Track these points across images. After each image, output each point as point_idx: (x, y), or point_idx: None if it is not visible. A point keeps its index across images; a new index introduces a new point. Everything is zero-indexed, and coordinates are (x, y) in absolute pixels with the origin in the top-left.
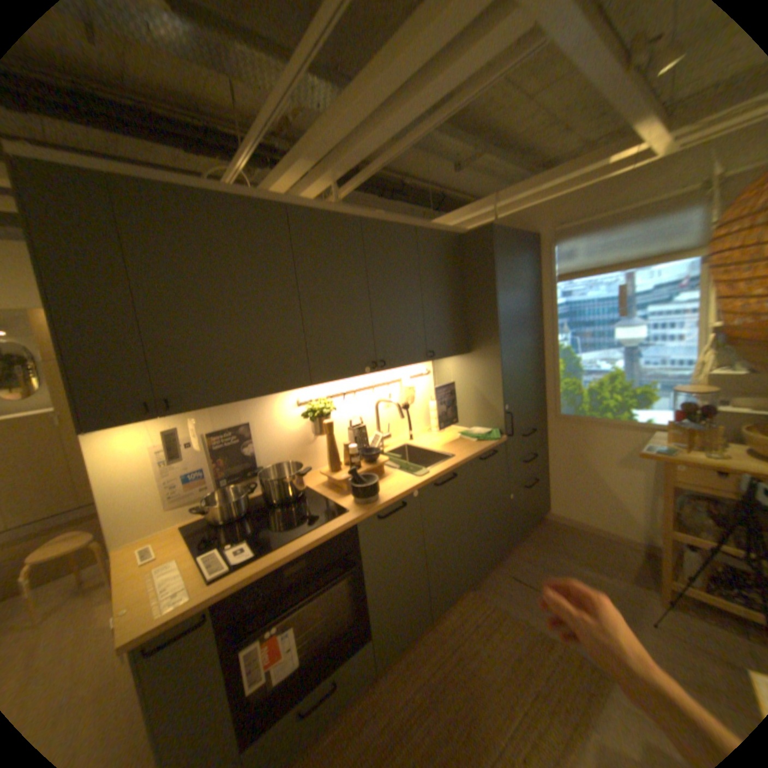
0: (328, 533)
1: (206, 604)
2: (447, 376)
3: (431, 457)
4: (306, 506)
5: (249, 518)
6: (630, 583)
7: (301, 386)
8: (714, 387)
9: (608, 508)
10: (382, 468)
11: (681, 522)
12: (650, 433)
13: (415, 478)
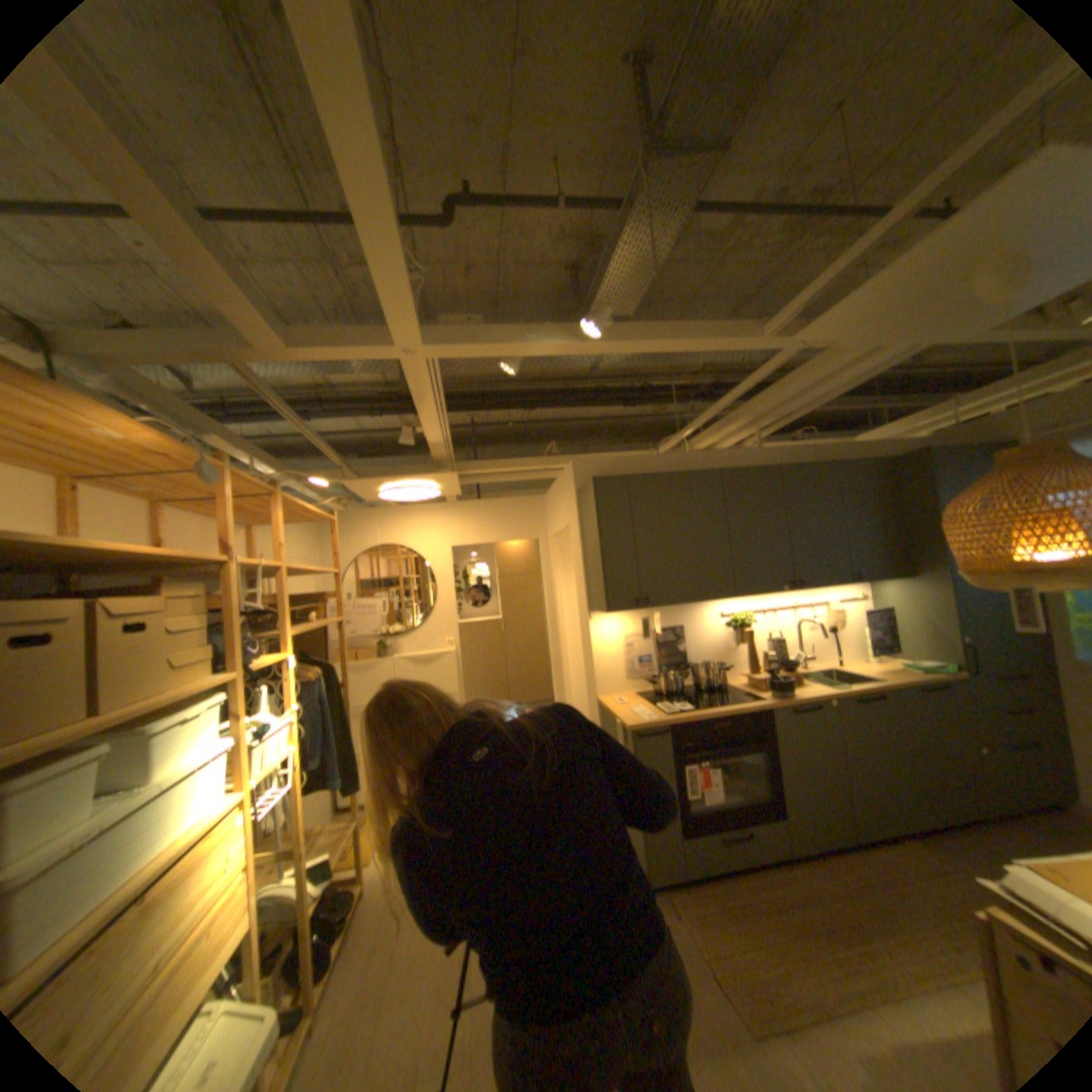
0: (748, 710)
1: (669, 723)
2: (889, 602)
3: (862, 683)
4: (729, 694)
5: (684, 696)
6: None
7: (727, 598)
8: None
9: None
10: (802, 682)
11: None
12: None
13: (835, 690)
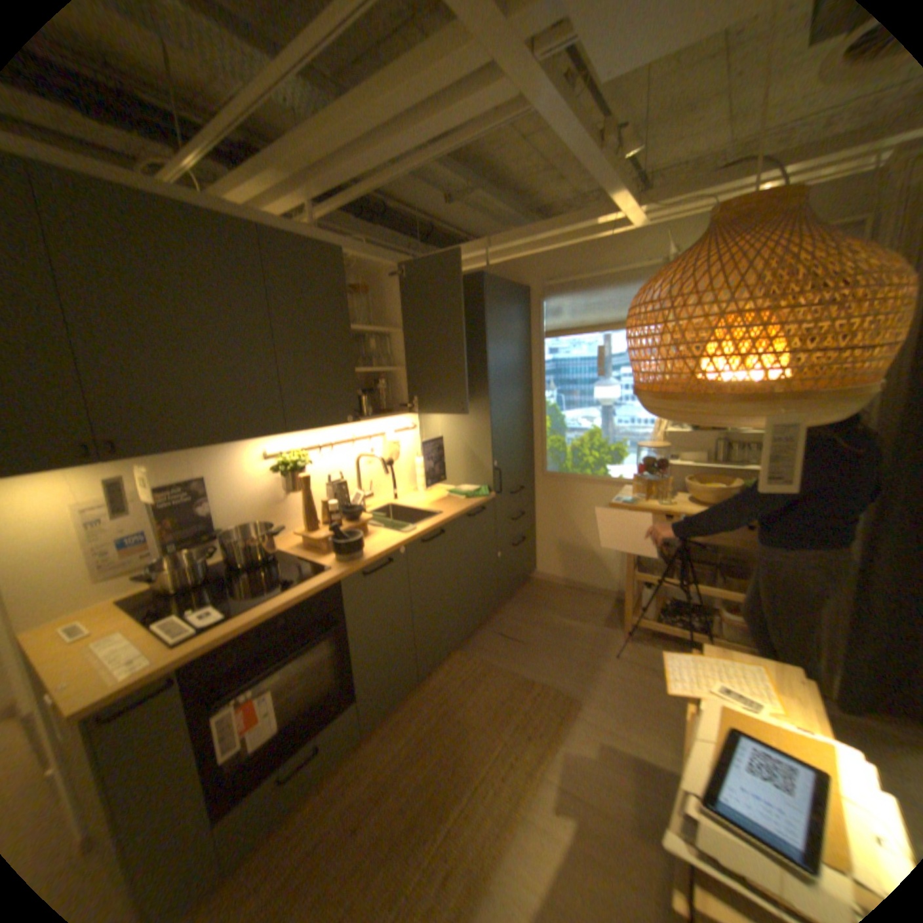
0: (309, 591)
1: (174, 667)
2: (435, 431)
3: (418, 516)
4: (280, 568)
5: (209, 586)
6: (601, 626)
7: (274, 434)
8: (669, 444)
9: (586, 561)
10: (366, 528)
11: (640, 564)
12: (621, 487)
13: (402, 534)
